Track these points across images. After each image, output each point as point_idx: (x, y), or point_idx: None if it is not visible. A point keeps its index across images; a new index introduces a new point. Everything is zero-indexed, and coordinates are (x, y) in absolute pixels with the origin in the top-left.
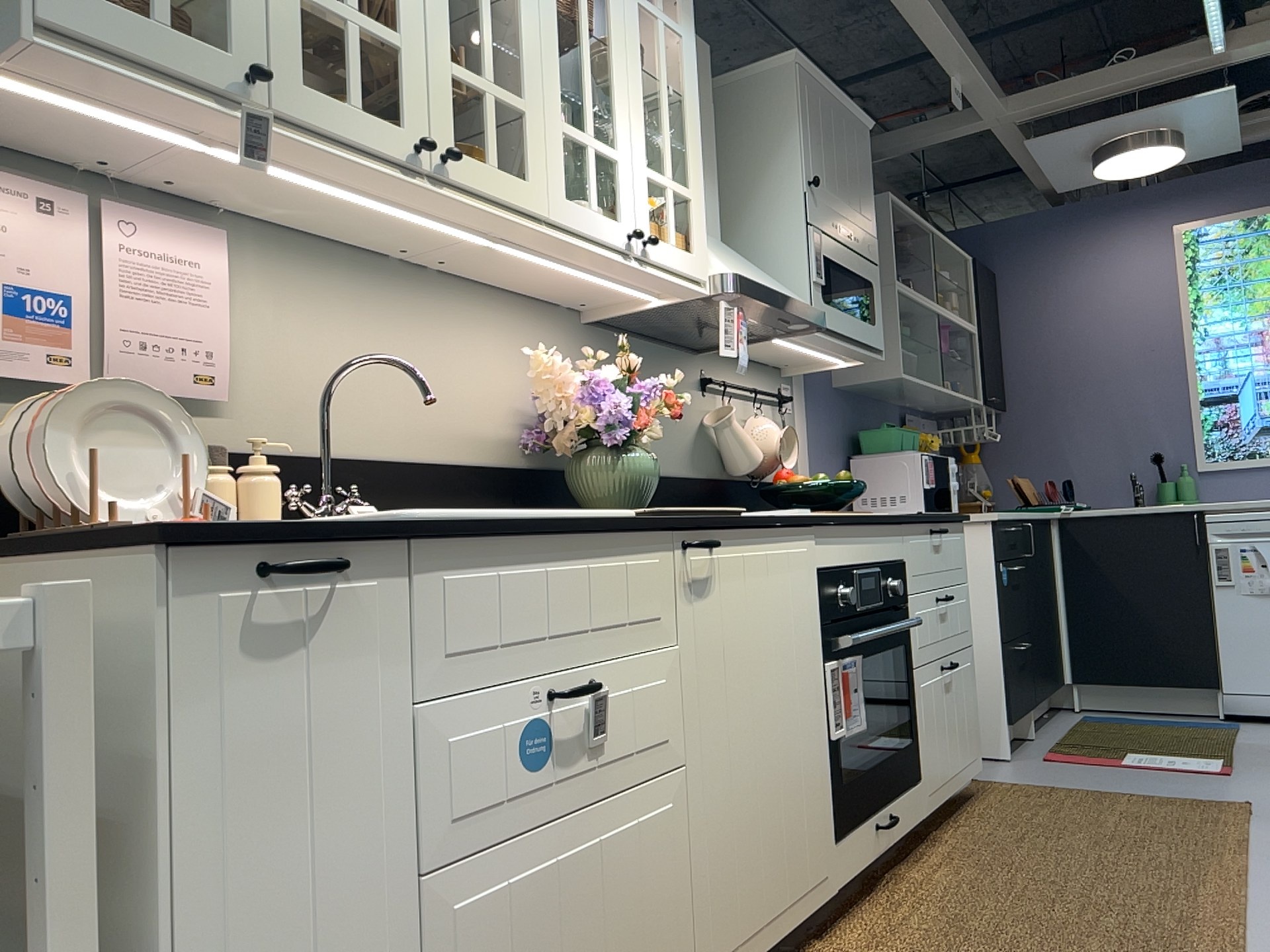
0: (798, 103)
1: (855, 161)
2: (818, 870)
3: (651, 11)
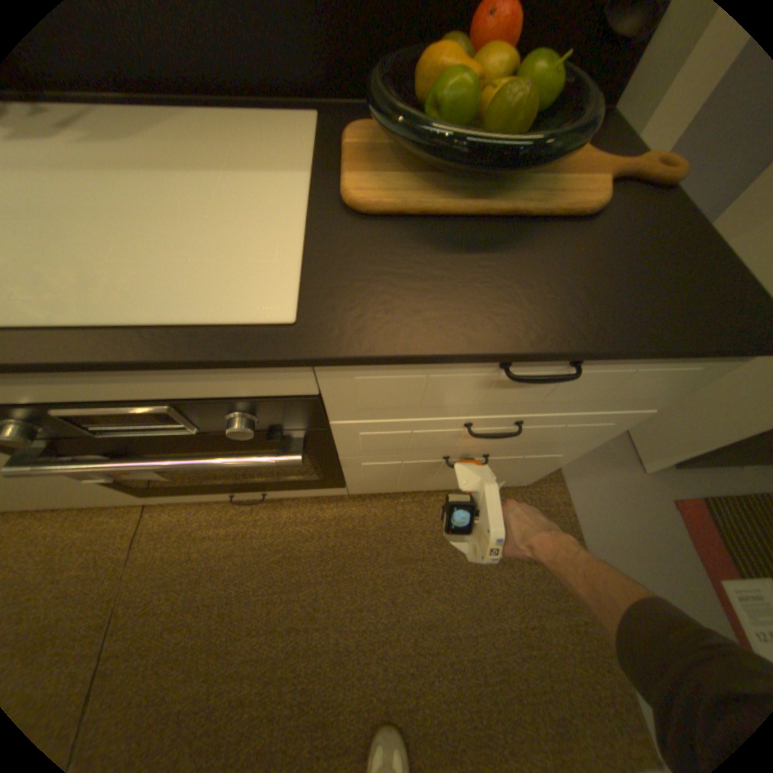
0: None
1: None
2: (106, 502)
3: None
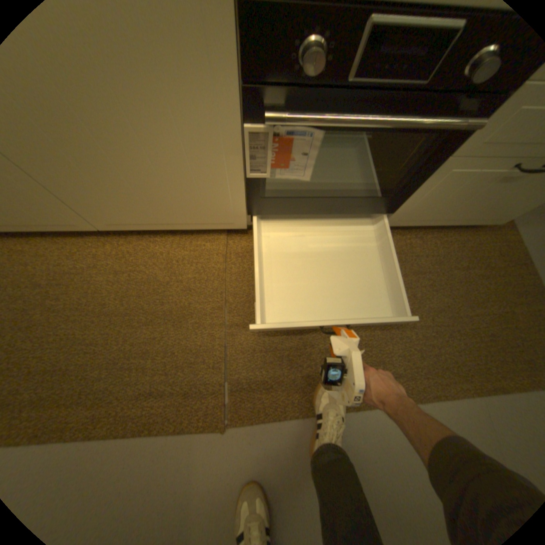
0: None
1: None
2: (219, 220)
3: None
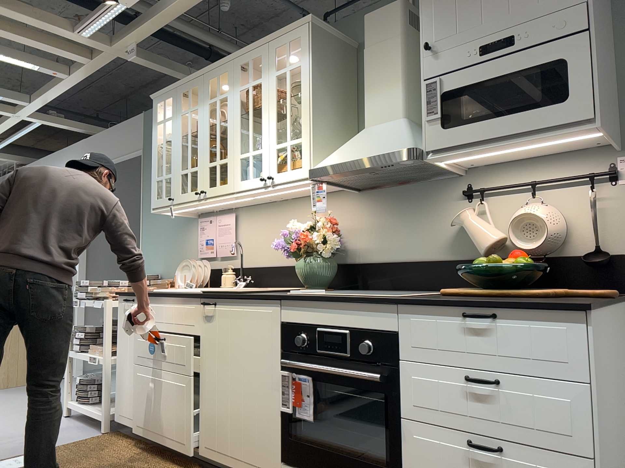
0: None
1: None
2: (264, 463)
3: (281, 73)
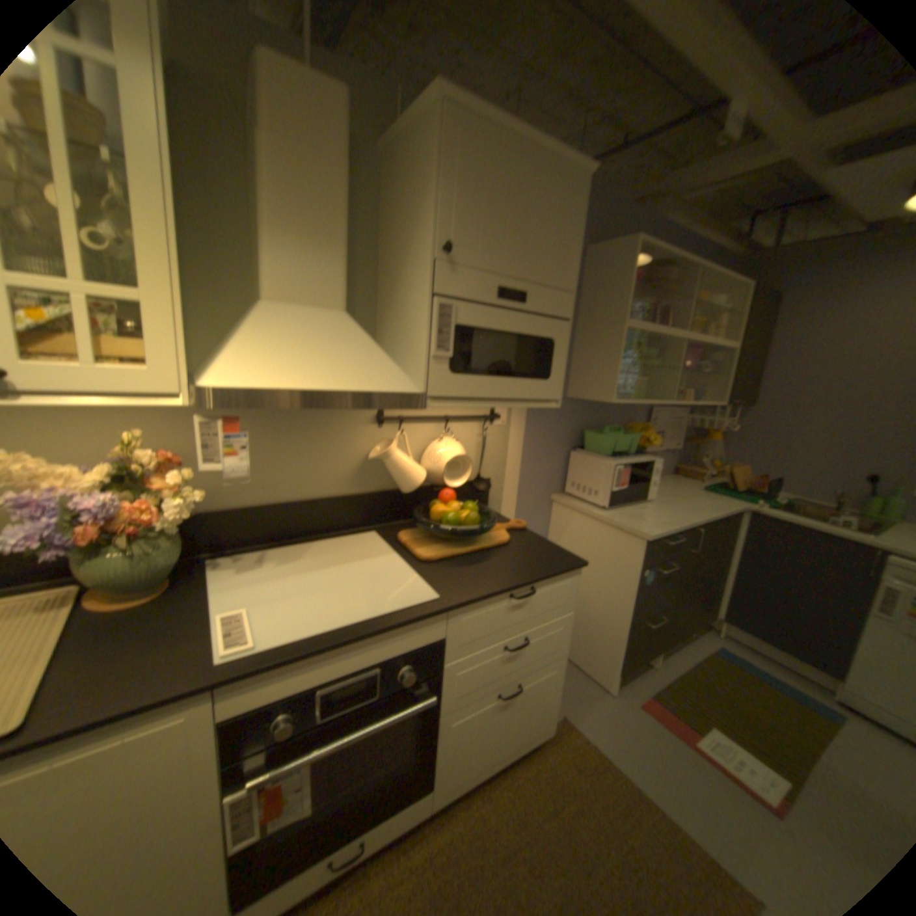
0: (439, 146)
1: (548, 210)
2: None
3: None
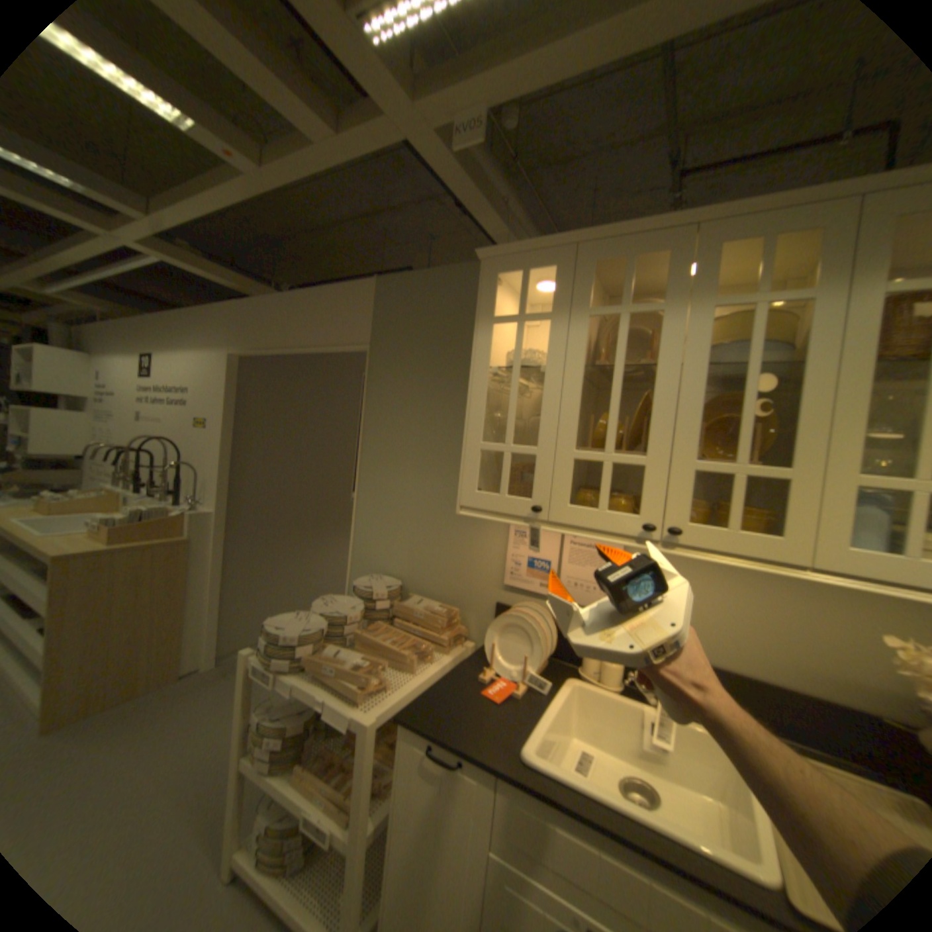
0: None
1: None
2: None
3: None
